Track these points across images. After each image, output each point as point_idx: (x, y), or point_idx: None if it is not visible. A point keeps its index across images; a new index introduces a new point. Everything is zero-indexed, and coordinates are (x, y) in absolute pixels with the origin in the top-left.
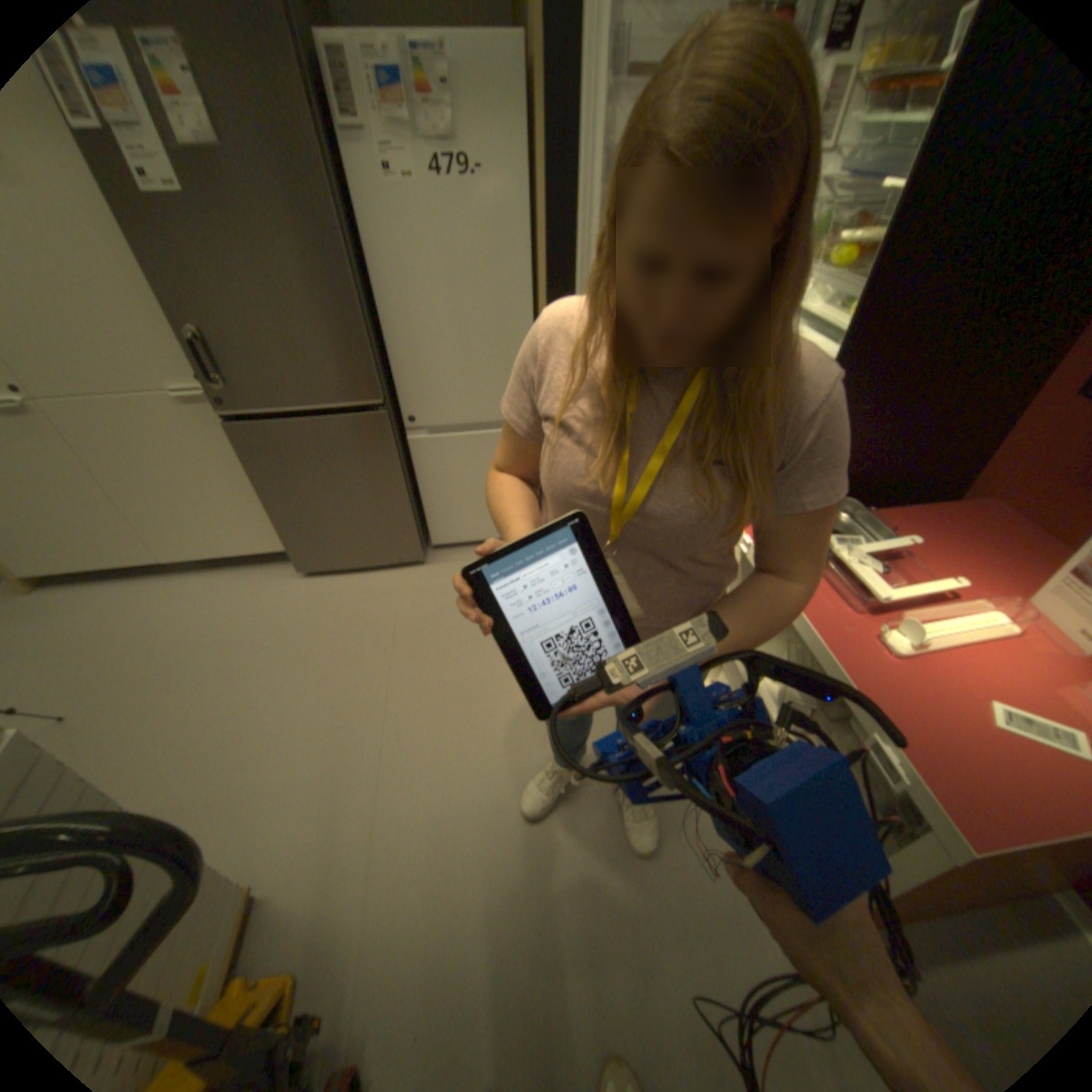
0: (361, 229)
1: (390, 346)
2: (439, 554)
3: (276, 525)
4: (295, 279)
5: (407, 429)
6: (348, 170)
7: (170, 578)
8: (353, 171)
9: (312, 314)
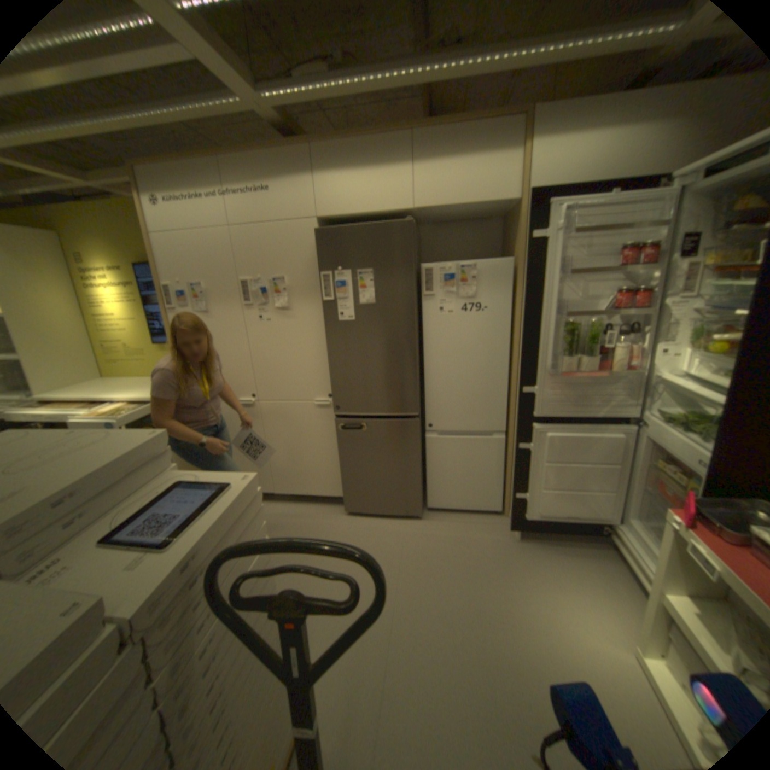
0: (423, 333)
1: (426, 386)
2: (431, 515)
3: (340, 479)
4: (390, 354)
5: (425, 431)
6: (422, 310)
7: (275, 503)
8: (425, 311)
9: (393, 369)
